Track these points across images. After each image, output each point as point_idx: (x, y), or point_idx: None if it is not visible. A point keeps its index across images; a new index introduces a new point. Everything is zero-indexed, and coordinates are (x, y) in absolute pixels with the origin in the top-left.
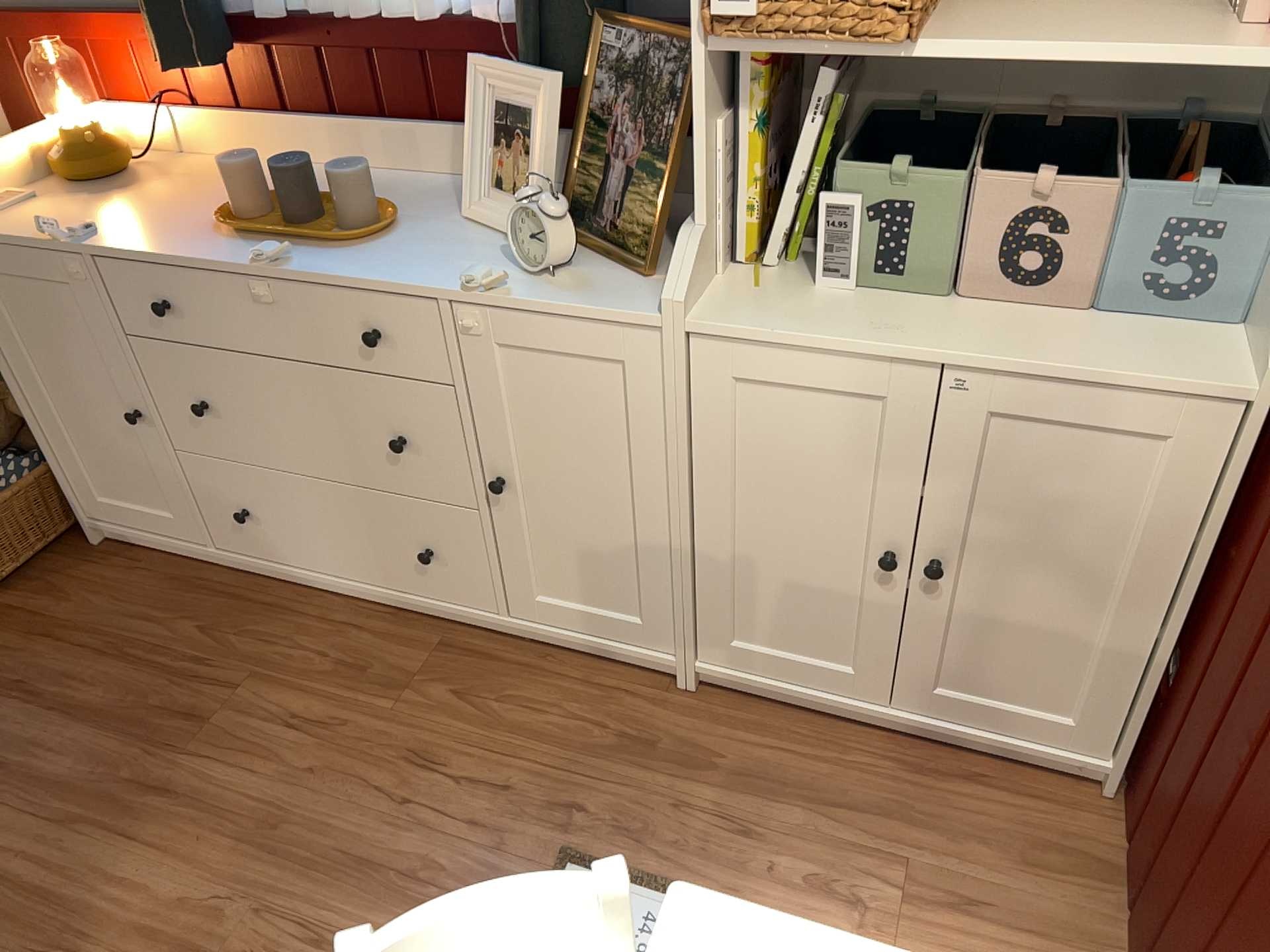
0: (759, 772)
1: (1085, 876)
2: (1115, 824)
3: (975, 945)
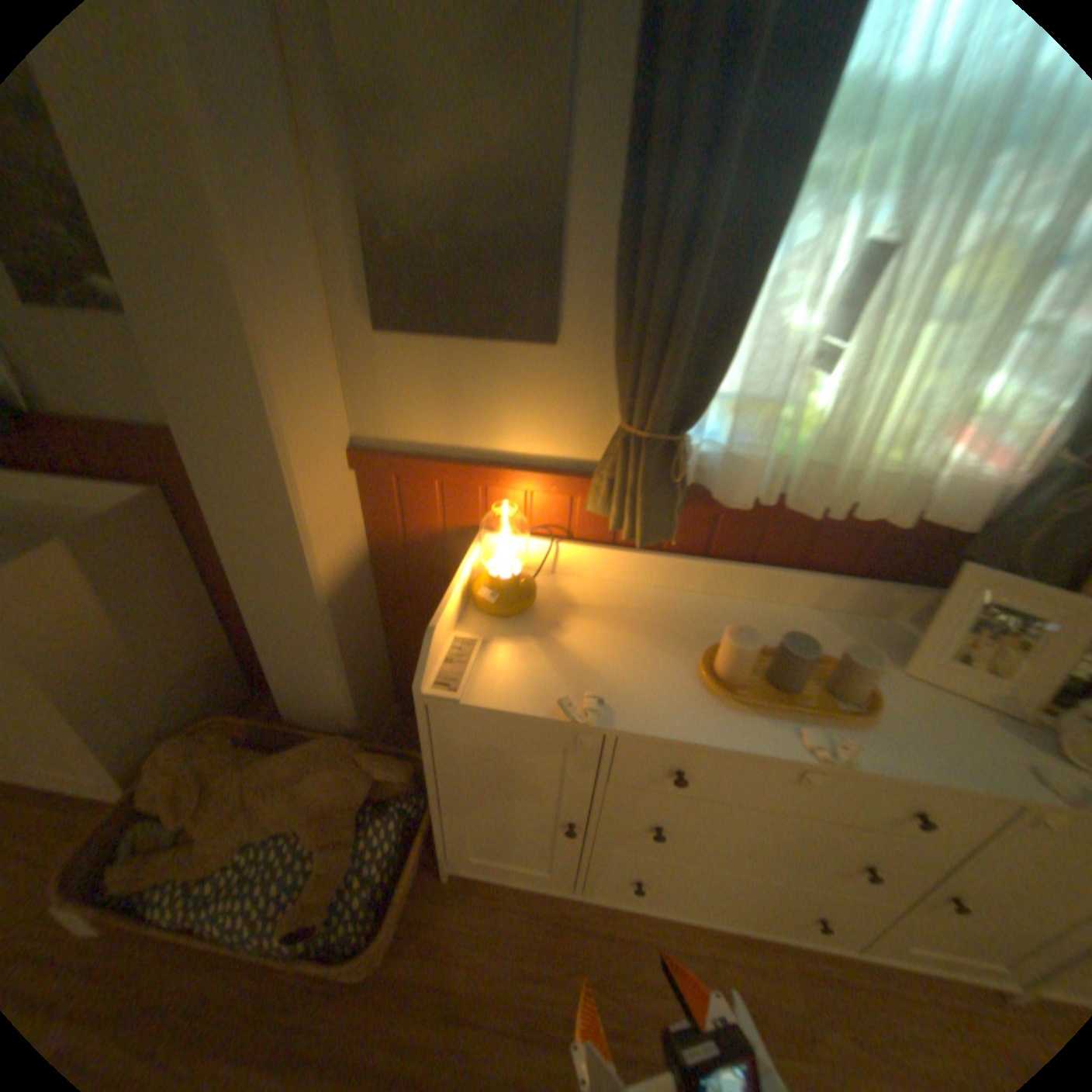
0: None
1: None
2: None
3: None
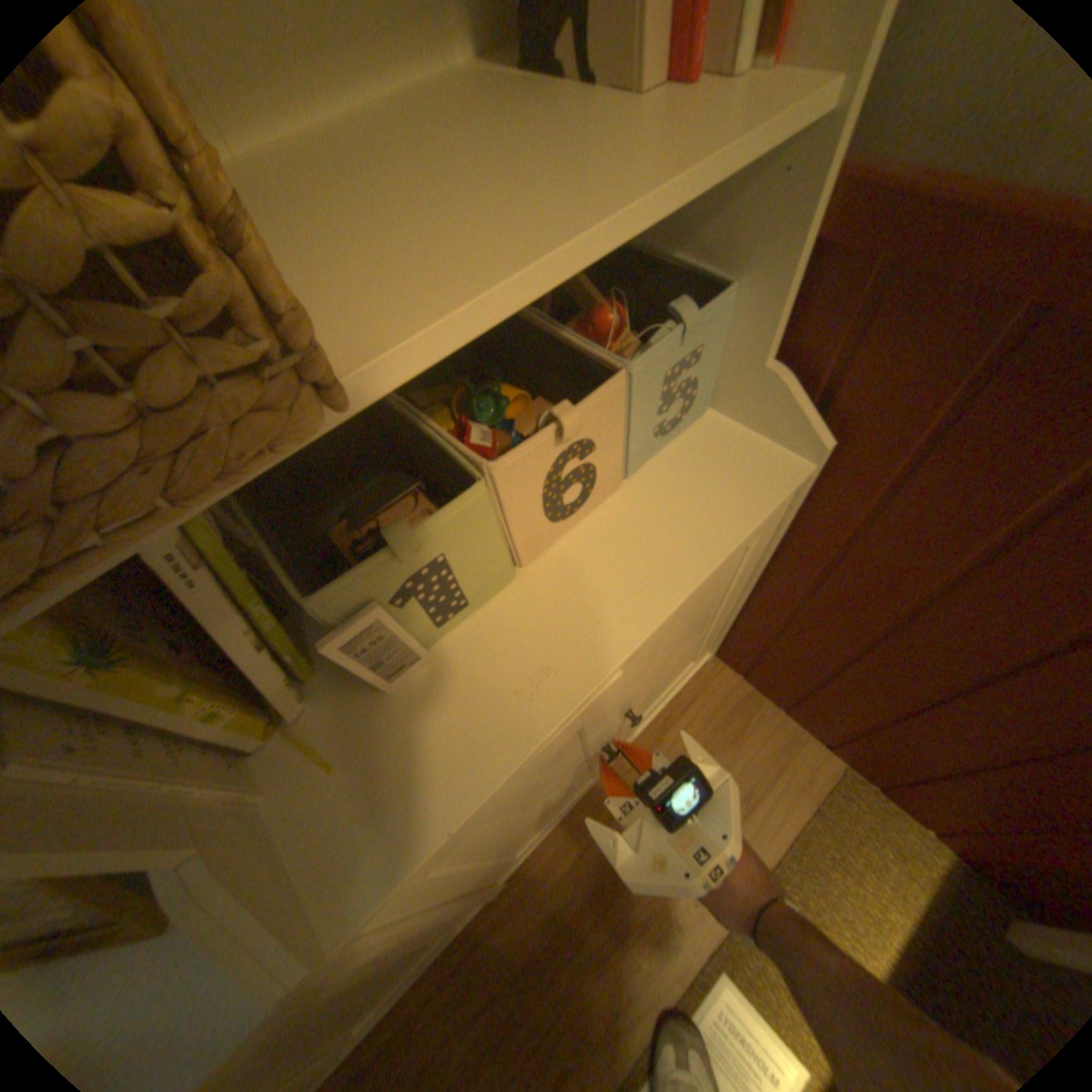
0: (603, 883)
1: (759, 716)
2: (734, 673)
3: (784, 821)
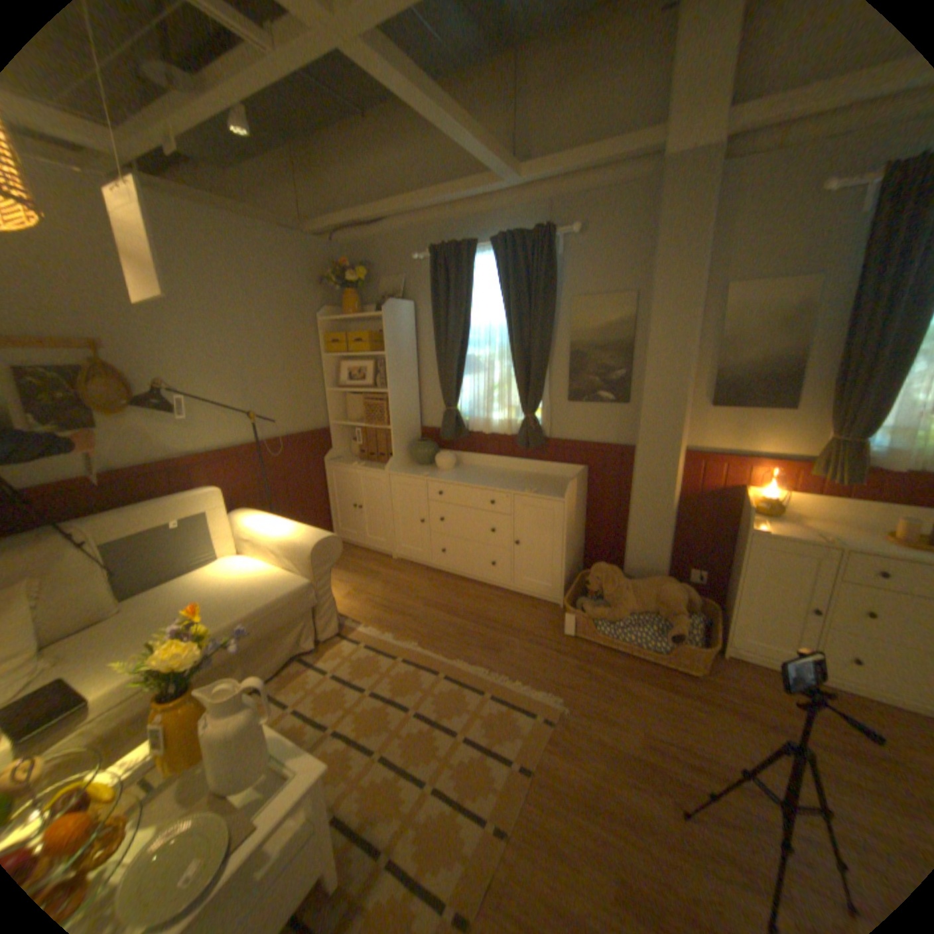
0: None
1: None
2: None
3: None
